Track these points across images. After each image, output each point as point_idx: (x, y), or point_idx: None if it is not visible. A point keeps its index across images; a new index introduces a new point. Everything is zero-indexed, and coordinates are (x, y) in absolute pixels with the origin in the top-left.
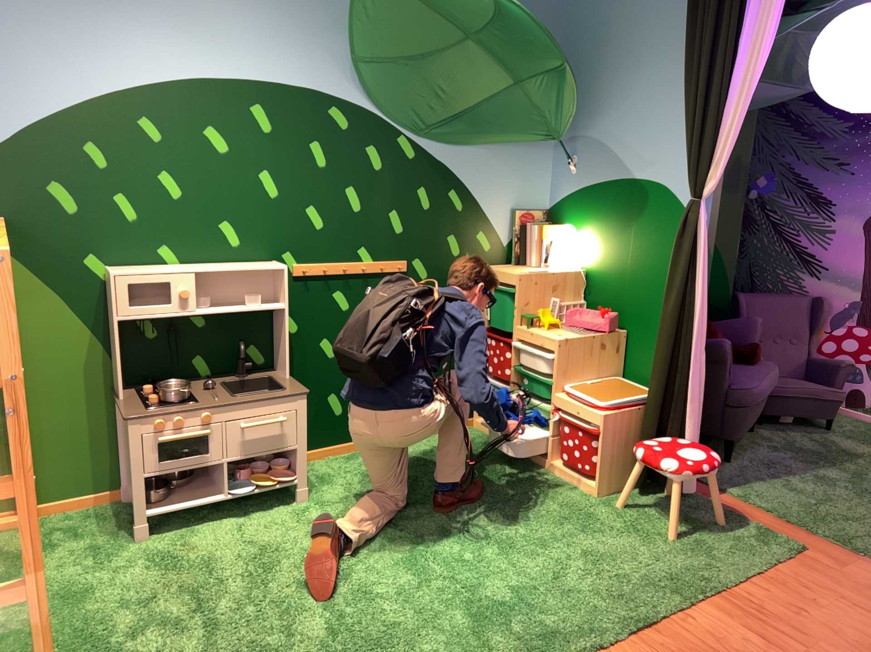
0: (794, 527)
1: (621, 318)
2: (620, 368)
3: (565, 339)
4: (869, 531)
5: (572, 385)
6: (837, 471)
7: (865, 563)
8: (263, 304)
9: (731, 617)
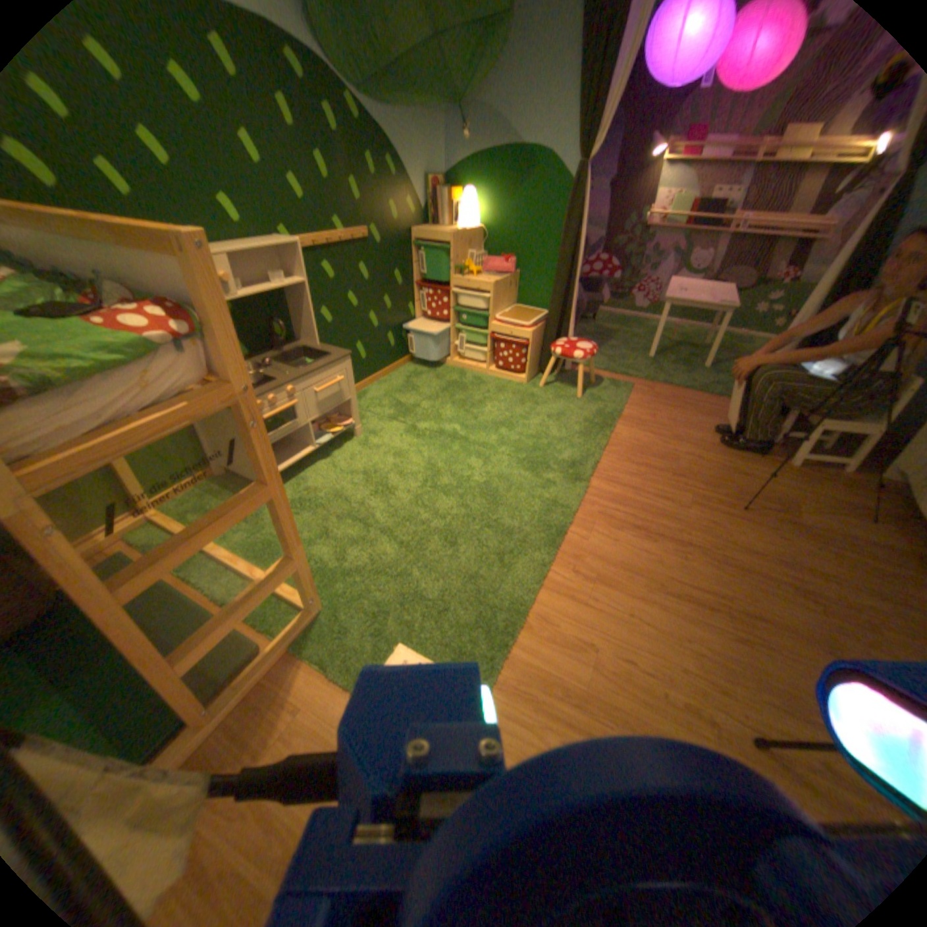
0: (622, 377)
1: (515, 261)
2: (514, 298)
3: (493, 281)
4: (652, 370)
5: (497, 315)
6: (617, 342)
7: (661, 387)
8: (275, 278)
9: (634, 431)
